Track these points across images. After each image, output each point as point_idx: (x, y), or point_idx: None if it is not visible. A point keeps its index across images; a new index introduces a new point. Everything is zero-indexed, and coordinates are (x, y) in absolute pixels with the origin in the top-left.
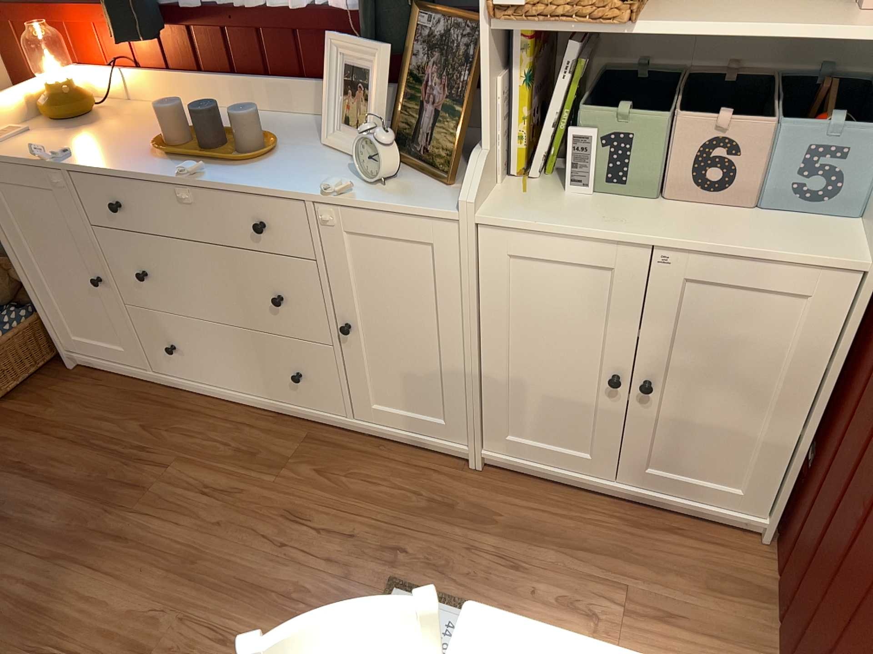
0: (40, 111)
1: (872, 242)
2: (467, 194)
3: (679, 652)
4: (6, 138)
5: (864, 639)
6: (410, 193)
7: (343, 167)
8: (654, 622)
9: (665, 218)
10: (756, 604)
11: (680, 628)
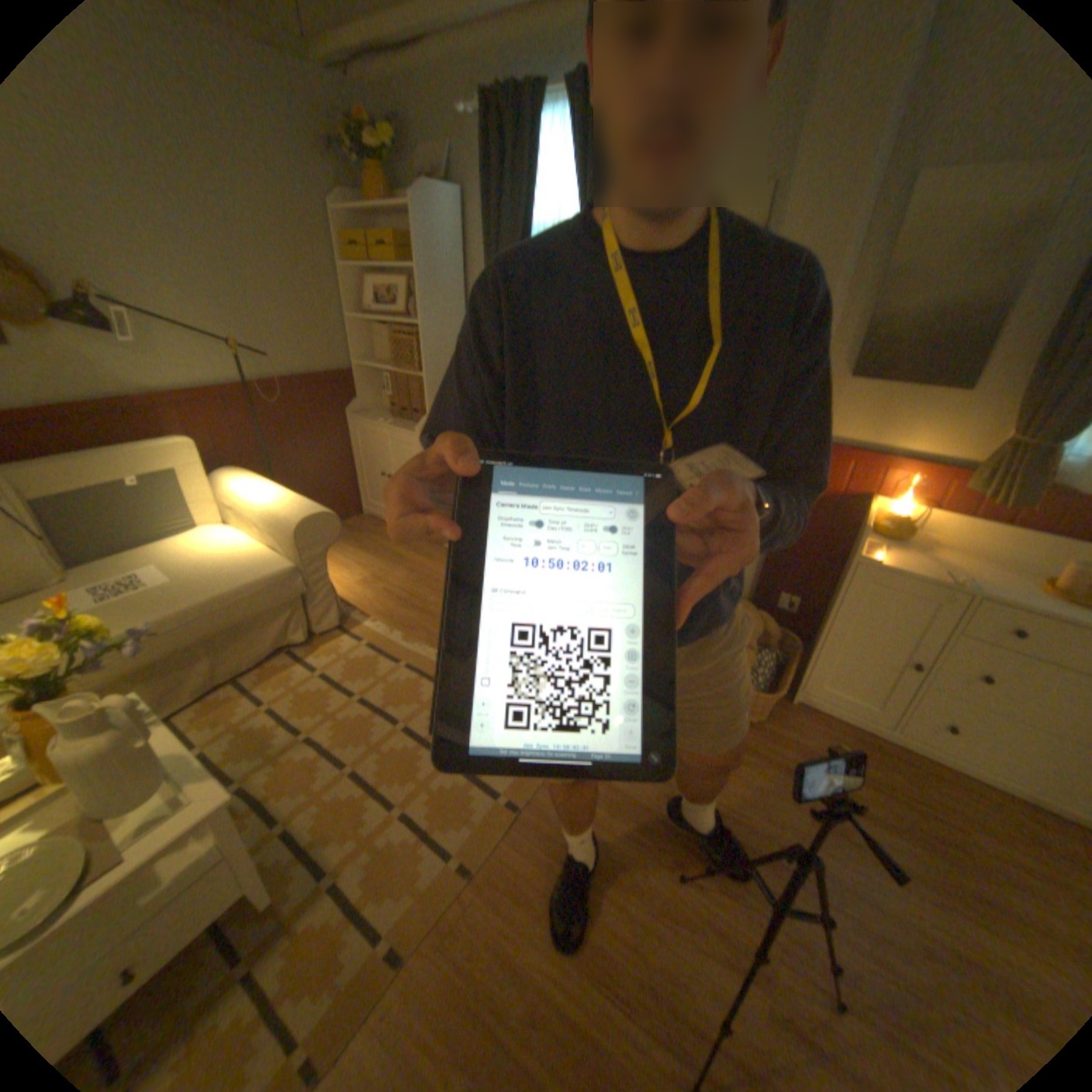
0: (884, 533)
1: None
2: None
3: None
4: (878, 552)
5: None
6: None
7: None
8: None
9: None
10: None
11: None
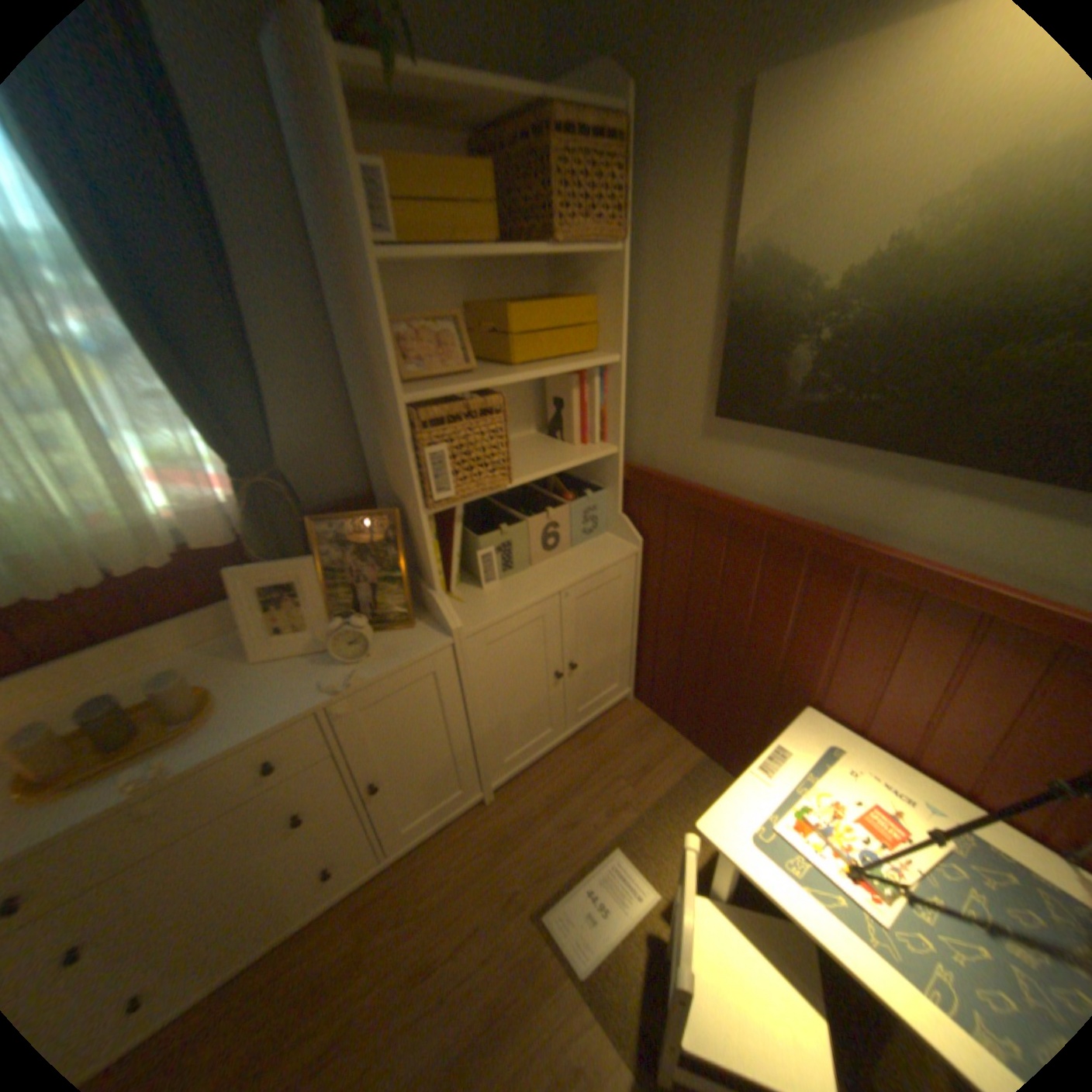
0: None
1: (626, 541)
2: (452, 625)
3: (664, 781)
4: None
5: (747, 694)
6: (399, 650)
7: (308, 668)
8: (644, 780)
9: (547, 576)
10: (657, 730)
11: (653, 771)
